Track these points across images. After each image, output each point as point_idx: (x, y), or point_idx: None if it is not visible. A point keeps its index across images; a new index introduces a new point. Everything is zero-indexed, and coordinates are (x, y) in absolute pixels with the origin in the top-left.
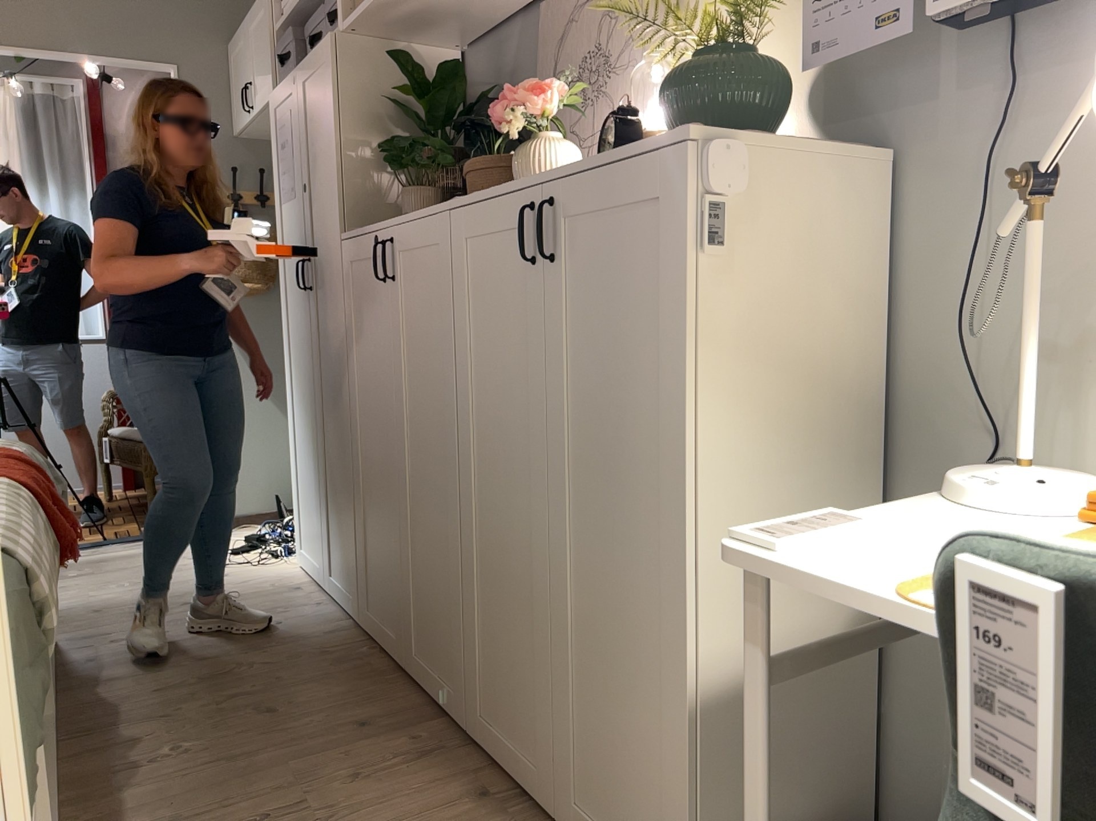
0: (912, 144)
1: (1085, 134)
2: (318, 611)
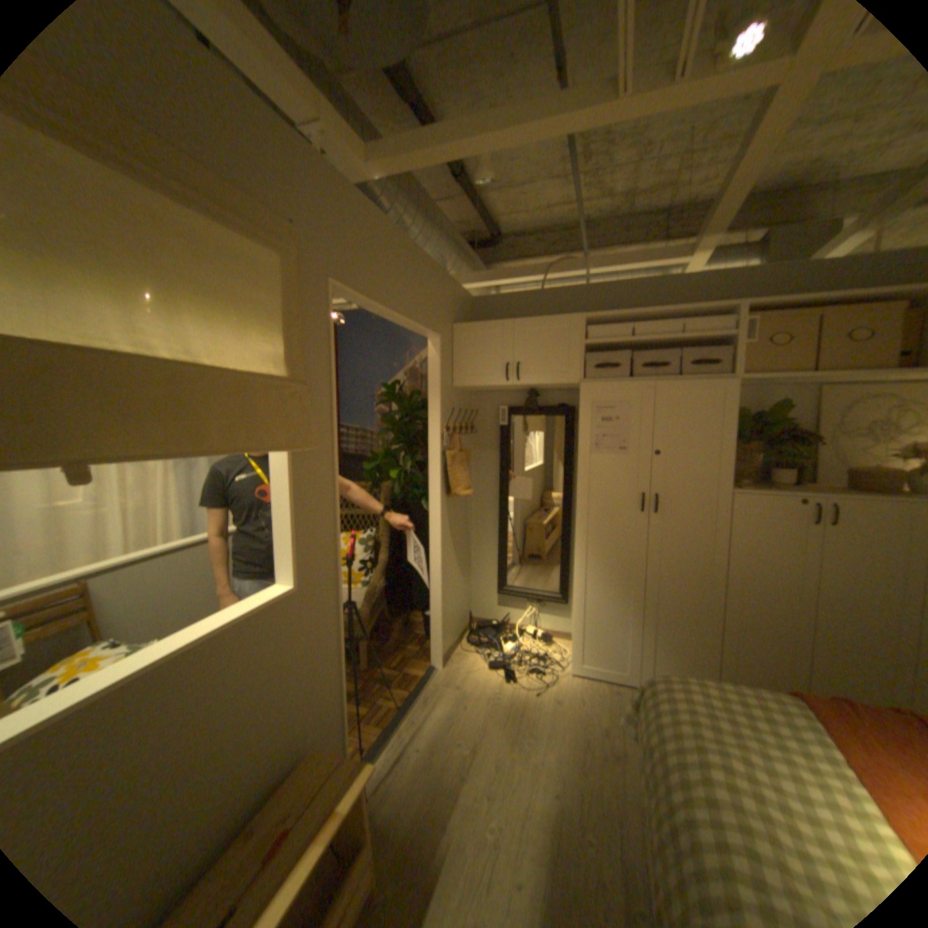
0: None
1: None
2: None
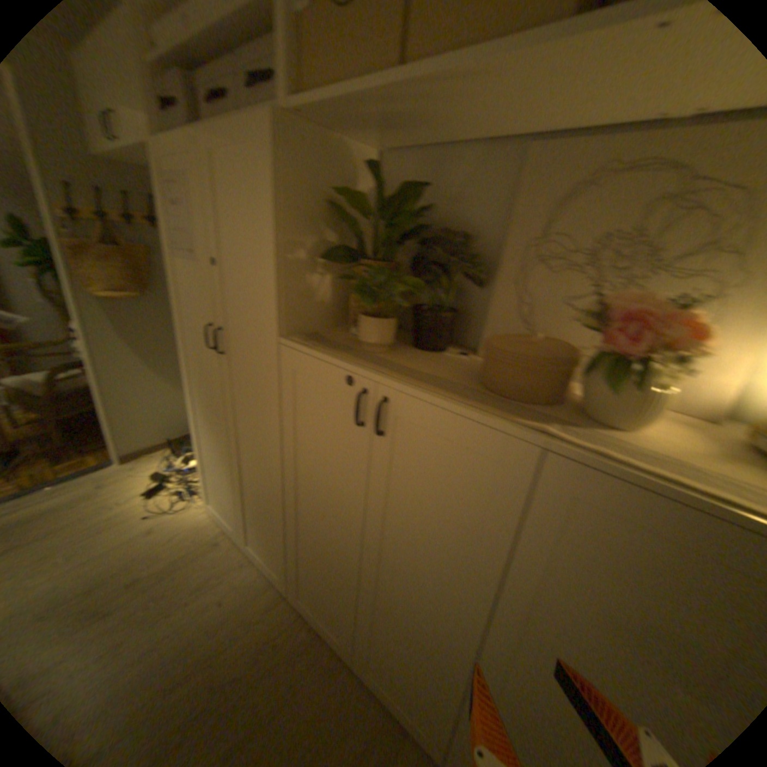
0: None
1: None
2: (244, 578)
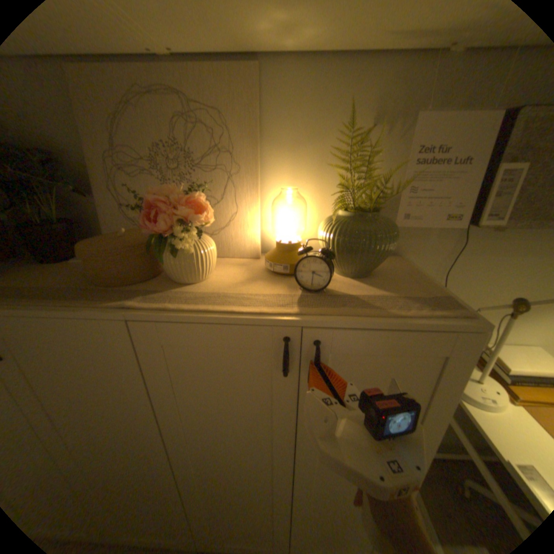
0: (408, 252)
1: (477, 262)
2: None
